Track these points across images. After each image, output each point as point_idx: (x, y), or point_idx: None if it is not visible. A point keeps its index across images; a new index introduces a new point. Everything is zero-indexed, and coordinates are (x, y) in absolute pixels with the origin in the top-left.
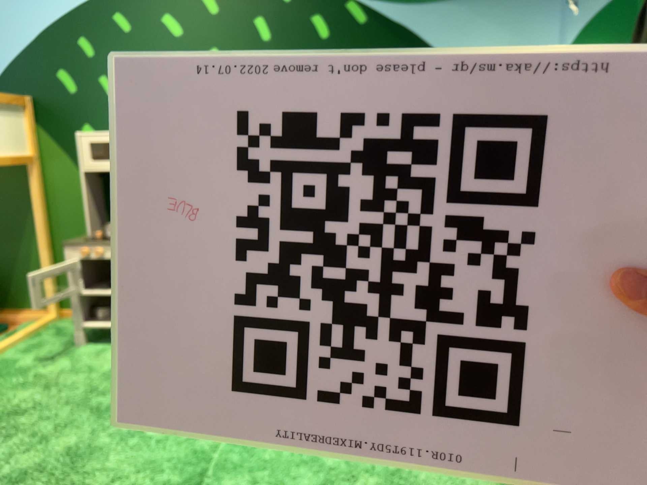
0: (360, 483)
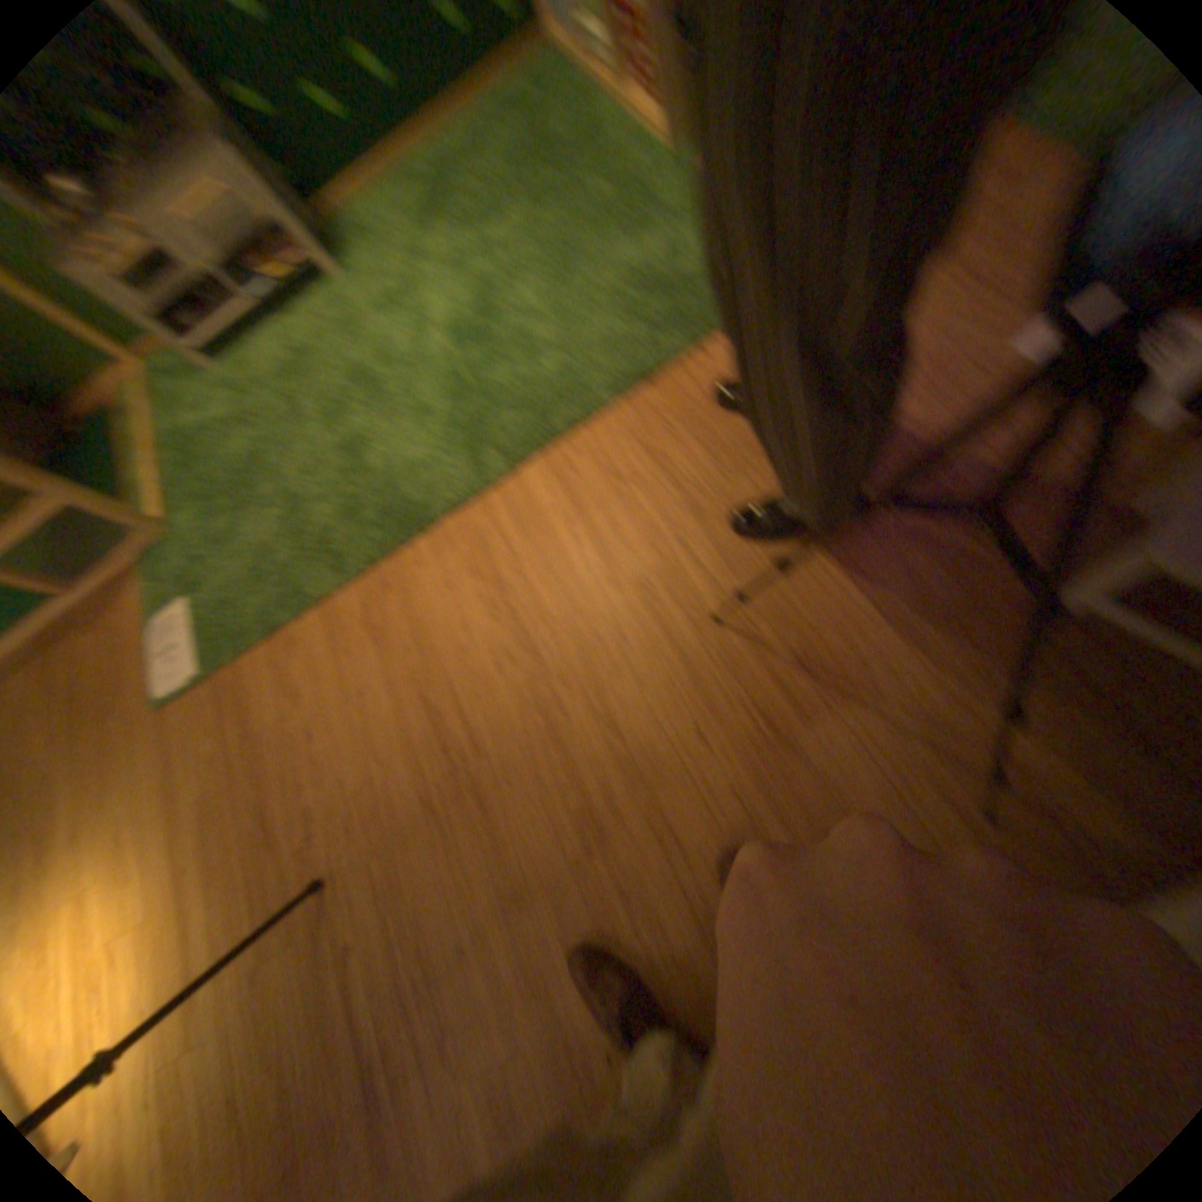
0: (588, 306)
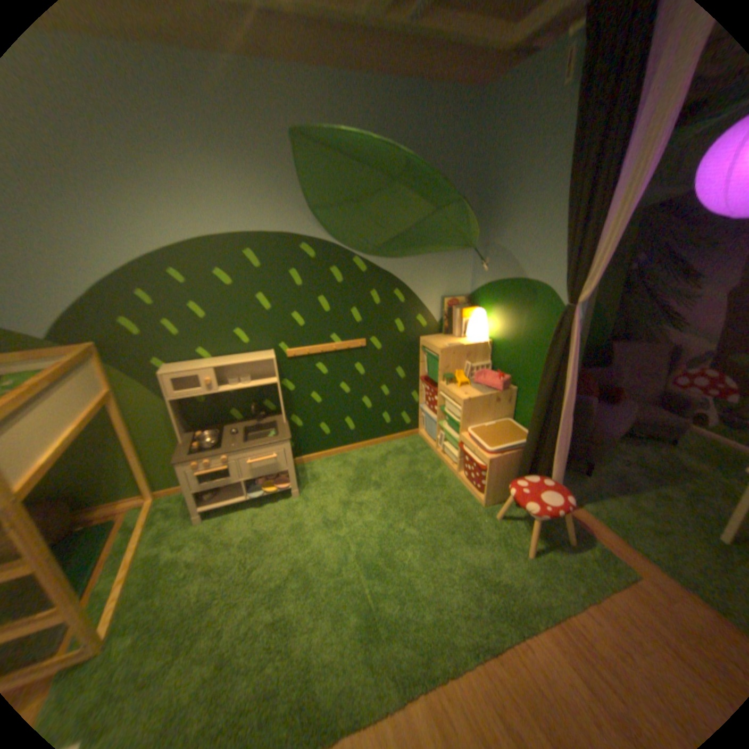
0: (447, 578)
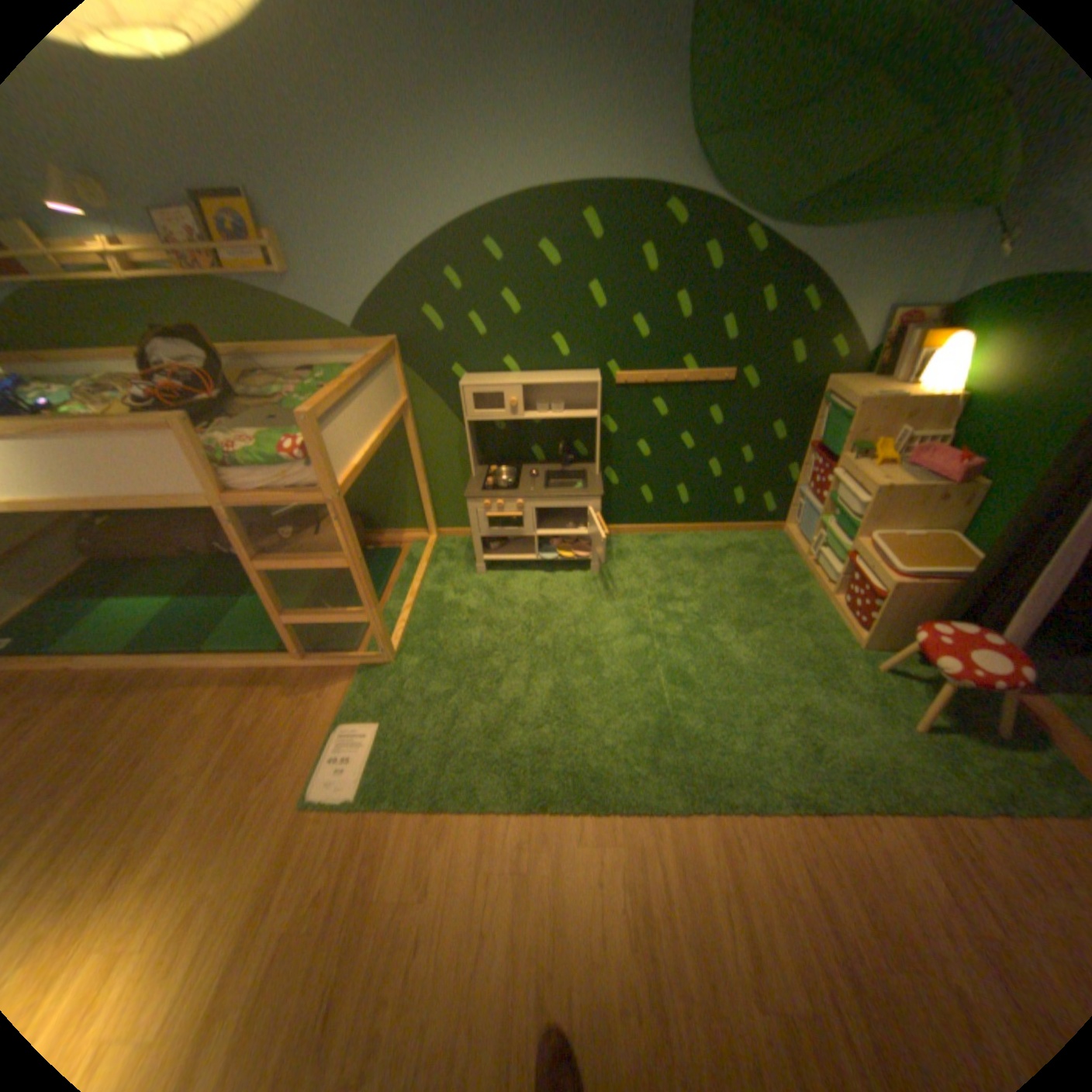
0: (778, 716)
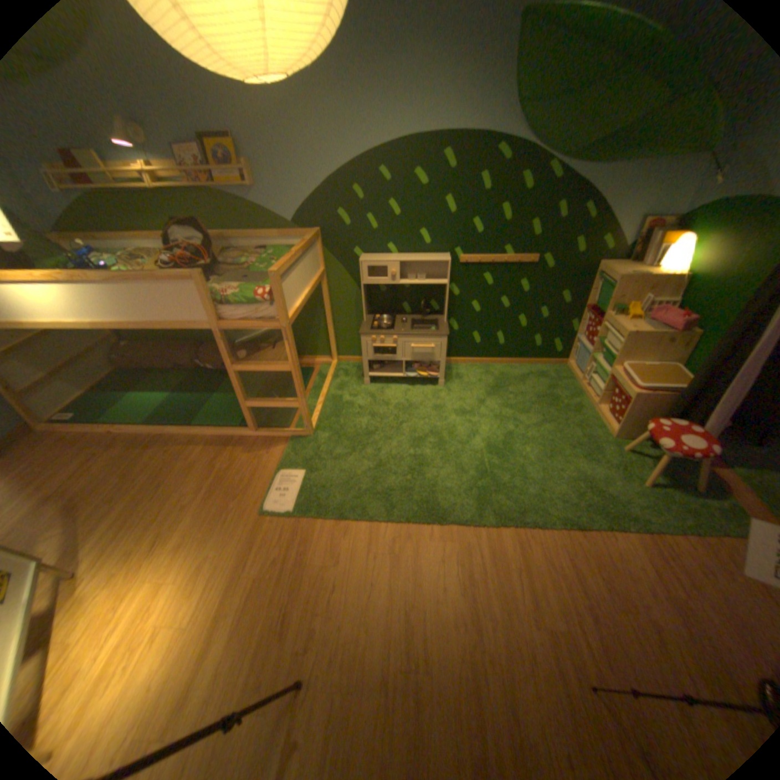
0: (557, 474)
